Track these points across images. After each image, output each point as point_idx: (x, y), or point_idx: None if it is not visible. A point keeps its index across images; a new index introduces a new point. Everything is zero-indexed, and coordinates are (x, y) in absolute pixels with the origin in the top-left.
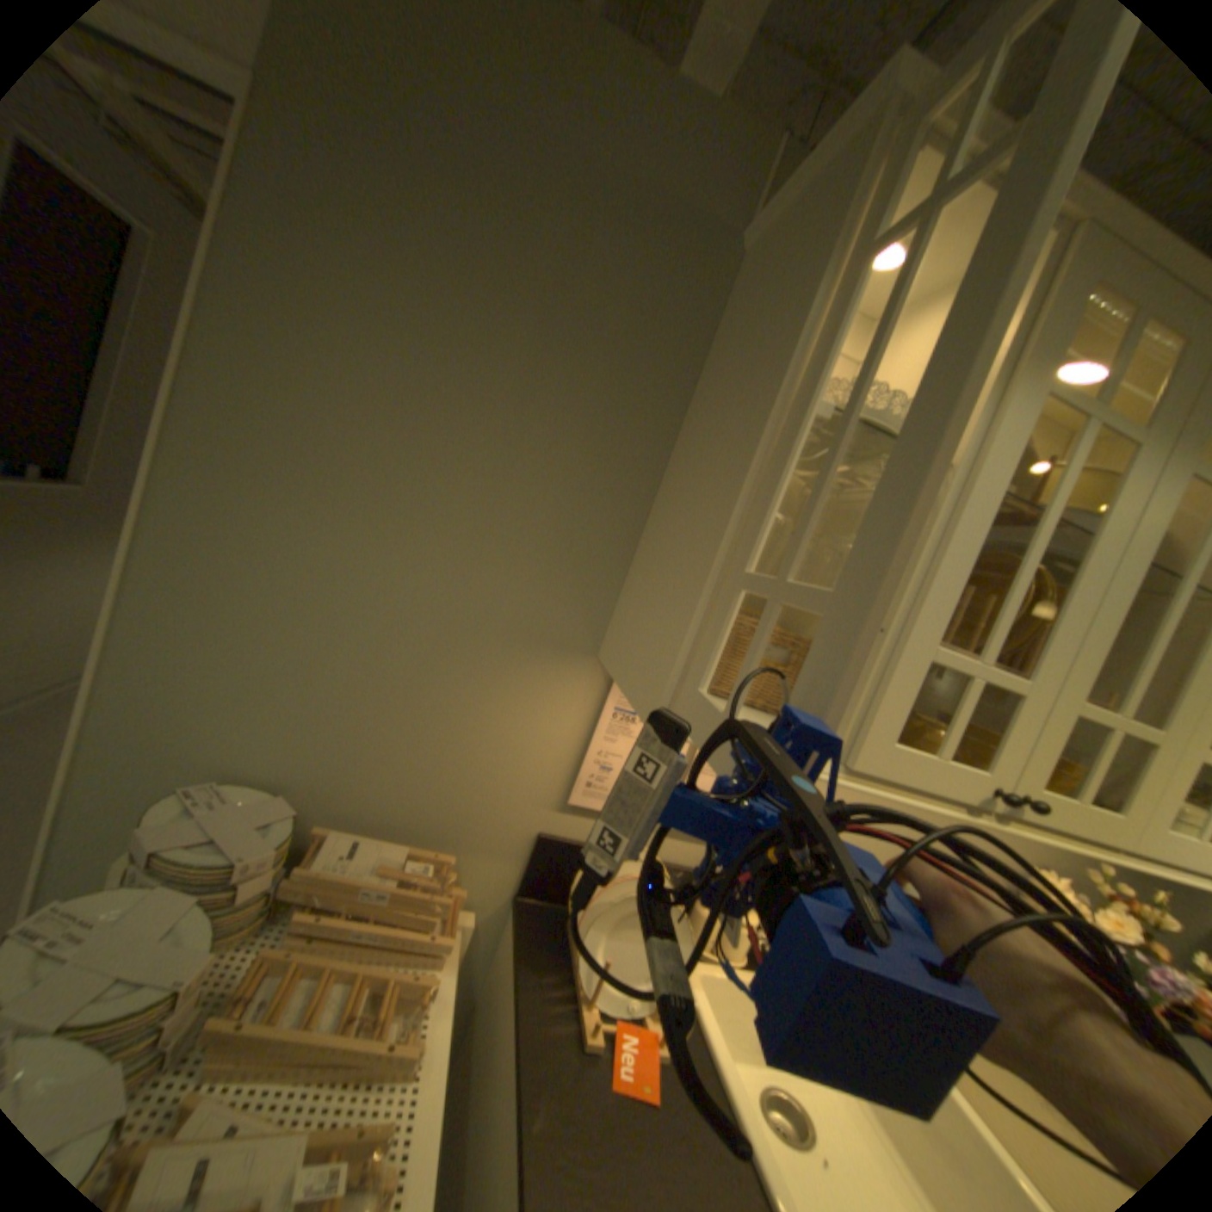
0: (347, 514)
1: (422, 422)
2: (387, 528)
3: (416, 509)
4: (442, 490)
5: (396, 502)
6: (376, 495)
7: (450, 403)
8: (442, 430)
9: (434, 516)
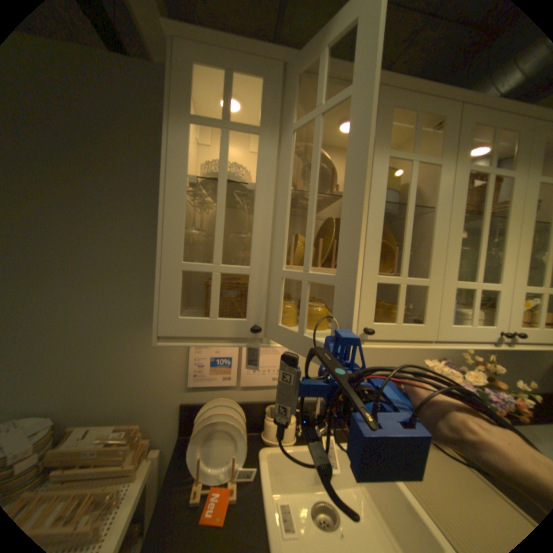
0: (45, 284)
1: (67, 235)
2: (66, 285)
3: (76, 273)
4: (86, 261)
5: (66, 273)
6: (56, 272)
7: (78, 224)
8: (78, 236)
9: (86, 274)
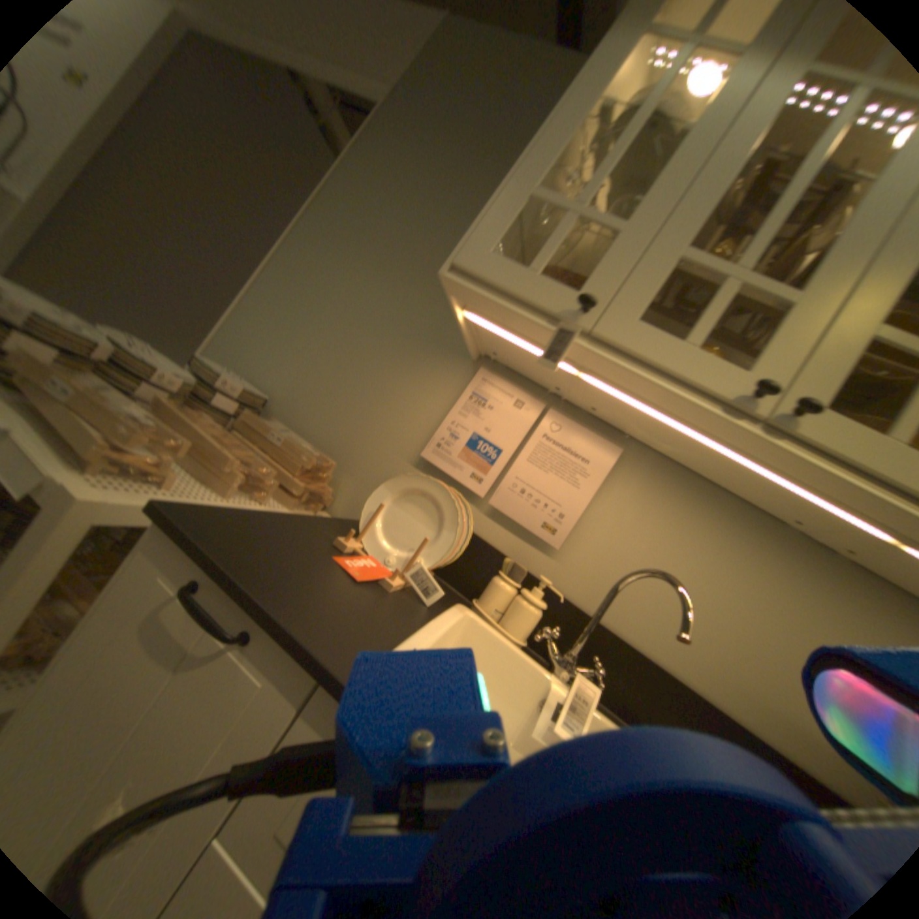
0: (364, 260)
1: (416, 220)
2: (380, 269)
3: (398, 261)
4: (415, 253)
5: (389, 257)
6: (381, 253)
7: (433, 212)
8: (425, 224)
9: (406, 266)
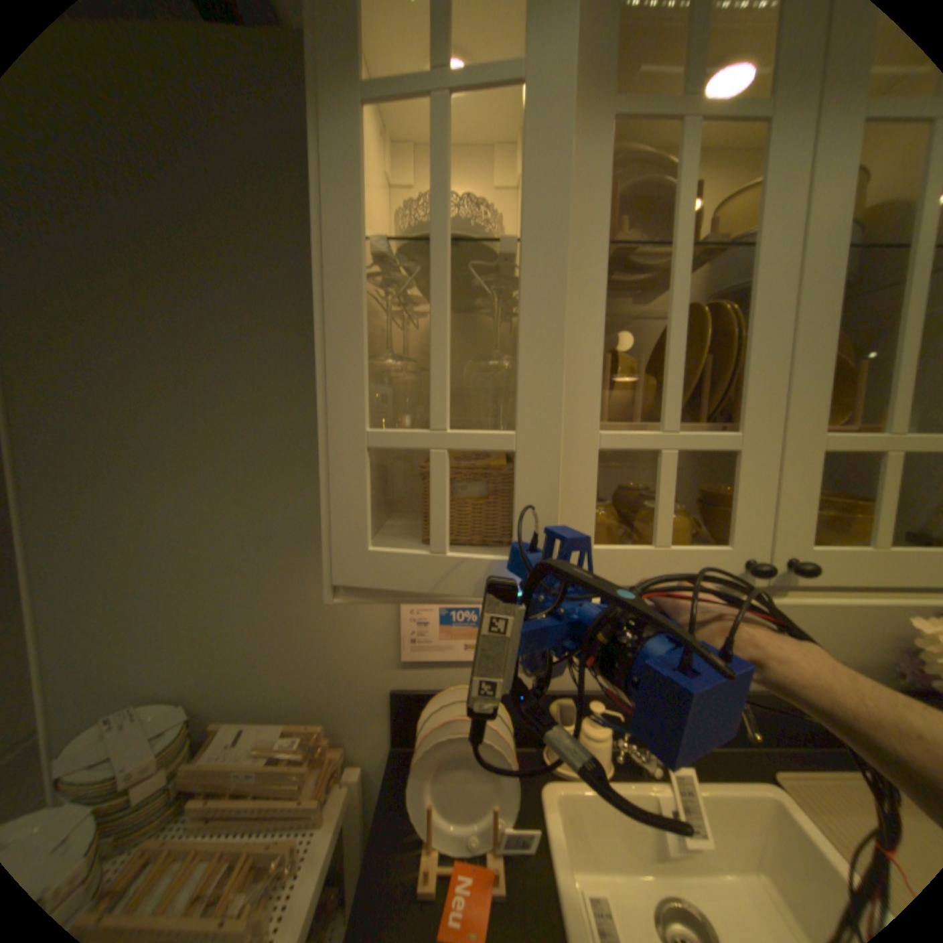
0: (150, 482)
1: (175, 393)
2: (182, 482)
3: (196, 460)
4: (210, 438)
5: (180, 460)
6: (165, 460)
7: (190, 370)
8: (192, 393)
9: (211, 461)
